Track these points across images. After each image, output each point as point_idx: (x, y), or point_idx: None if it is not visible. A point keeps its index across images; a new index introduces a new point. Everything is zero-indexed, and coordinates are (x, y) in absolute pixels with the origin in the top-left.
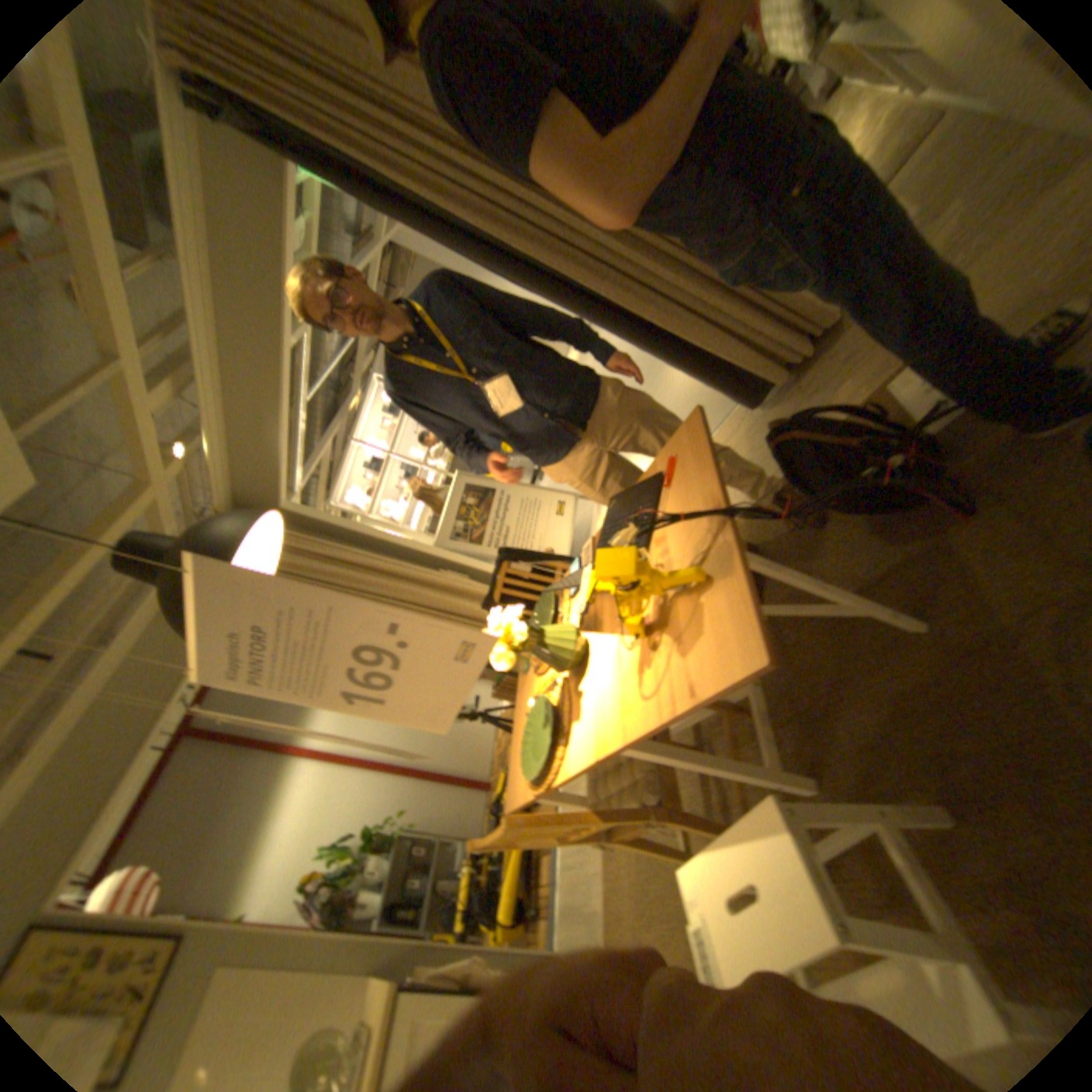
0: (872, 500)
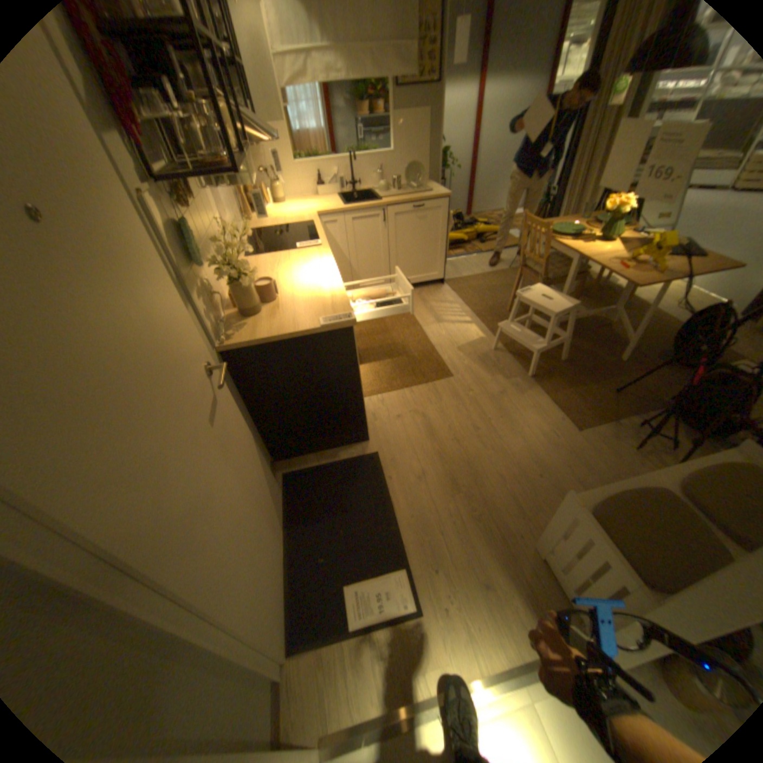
0: (678, 351)
